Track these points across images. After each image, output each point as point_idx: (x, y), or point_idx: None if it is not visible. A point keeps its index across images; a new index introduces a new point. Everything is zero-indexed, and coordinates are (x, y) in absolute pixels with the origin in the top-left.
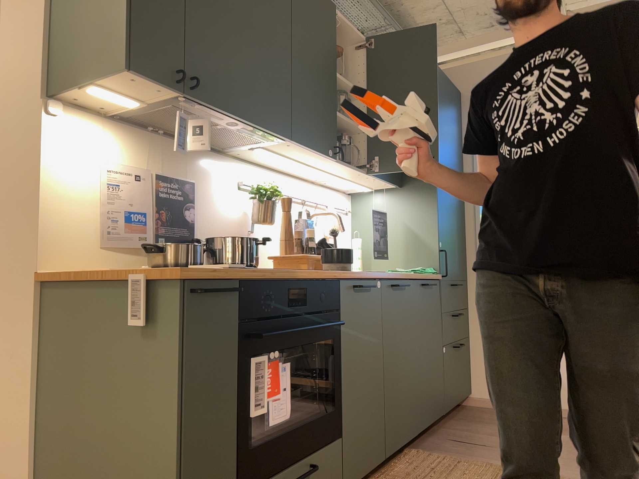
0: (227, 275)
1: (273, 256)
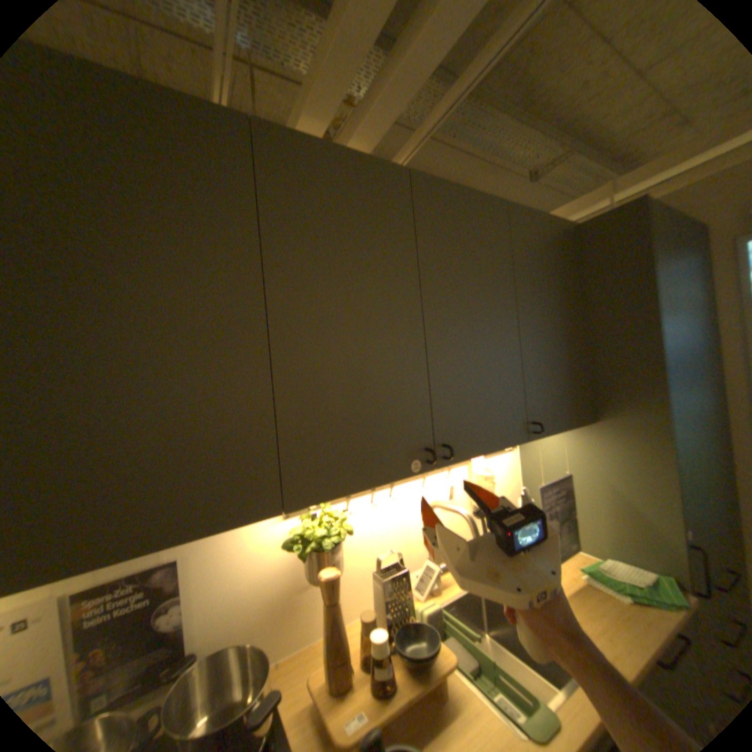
0: None
1: (313, 690)
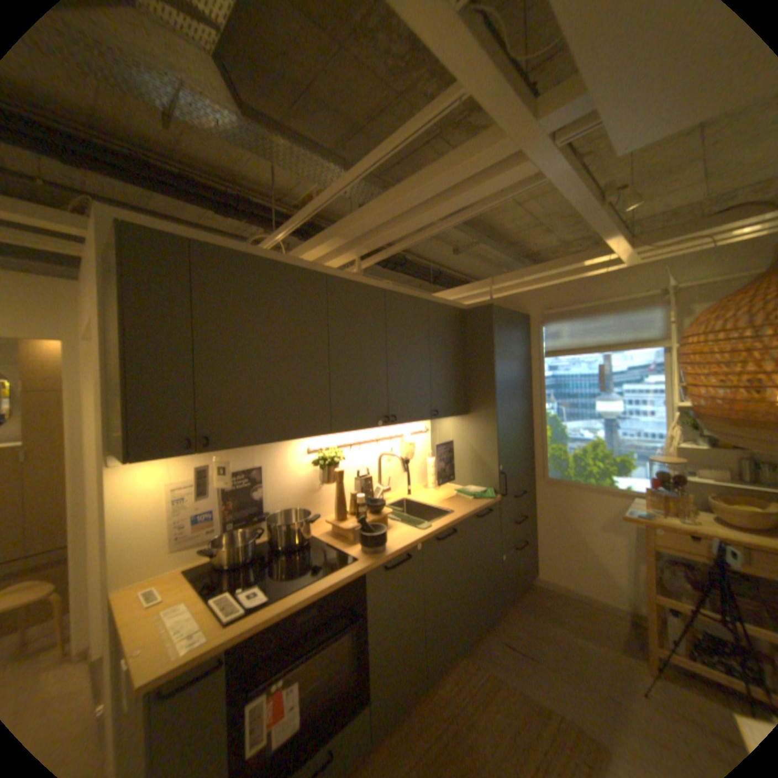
0: (207, 655)
1: (328, 522)
